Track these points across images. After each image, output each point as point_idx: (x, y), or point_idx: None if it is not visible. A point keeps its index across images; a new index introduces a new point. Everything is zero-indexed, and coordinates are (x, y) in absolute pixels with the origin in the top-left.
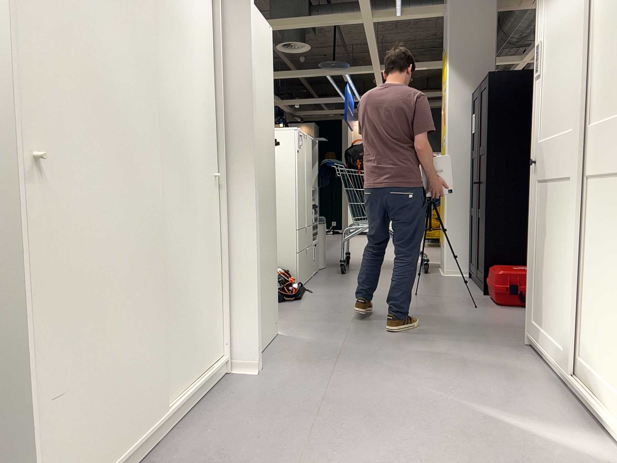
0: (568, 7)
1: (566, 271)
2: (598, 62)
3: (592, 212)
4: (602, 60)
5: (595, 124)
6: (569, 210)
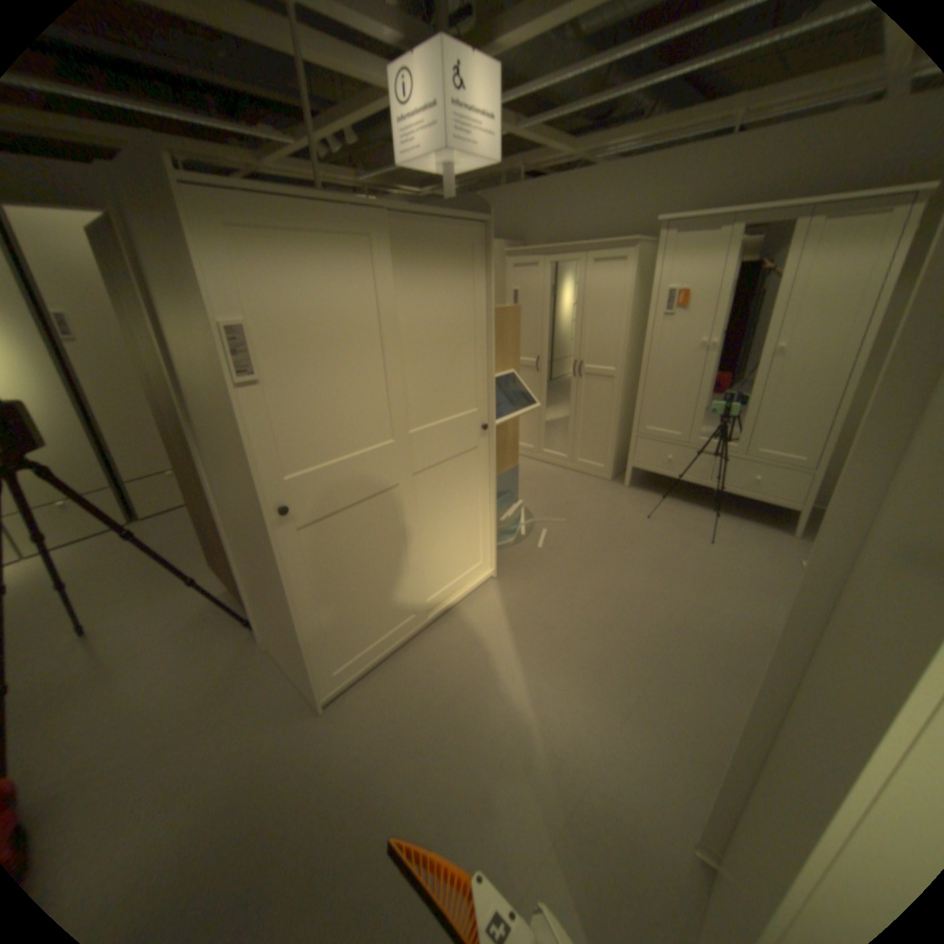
0: (358, 302)
1: (415, 554)
2: (418, 376)
3: (429, 494)
4: (423, 375)
5: (423, 428)
6: (409, 508)
